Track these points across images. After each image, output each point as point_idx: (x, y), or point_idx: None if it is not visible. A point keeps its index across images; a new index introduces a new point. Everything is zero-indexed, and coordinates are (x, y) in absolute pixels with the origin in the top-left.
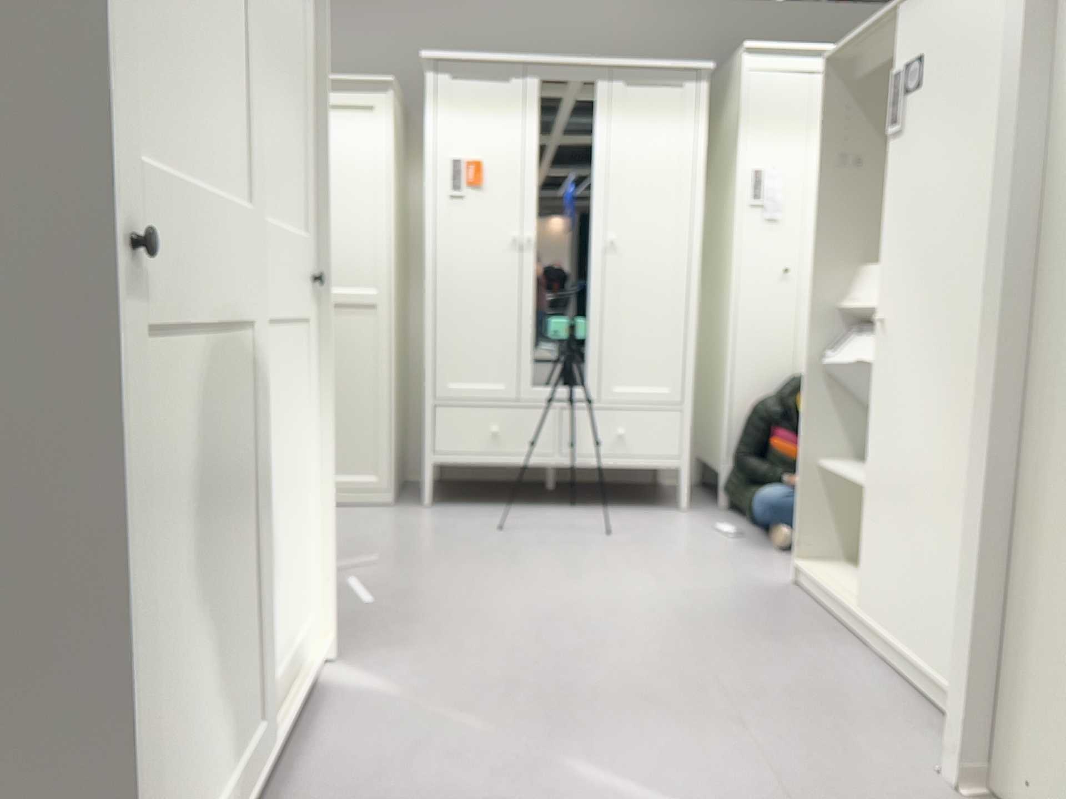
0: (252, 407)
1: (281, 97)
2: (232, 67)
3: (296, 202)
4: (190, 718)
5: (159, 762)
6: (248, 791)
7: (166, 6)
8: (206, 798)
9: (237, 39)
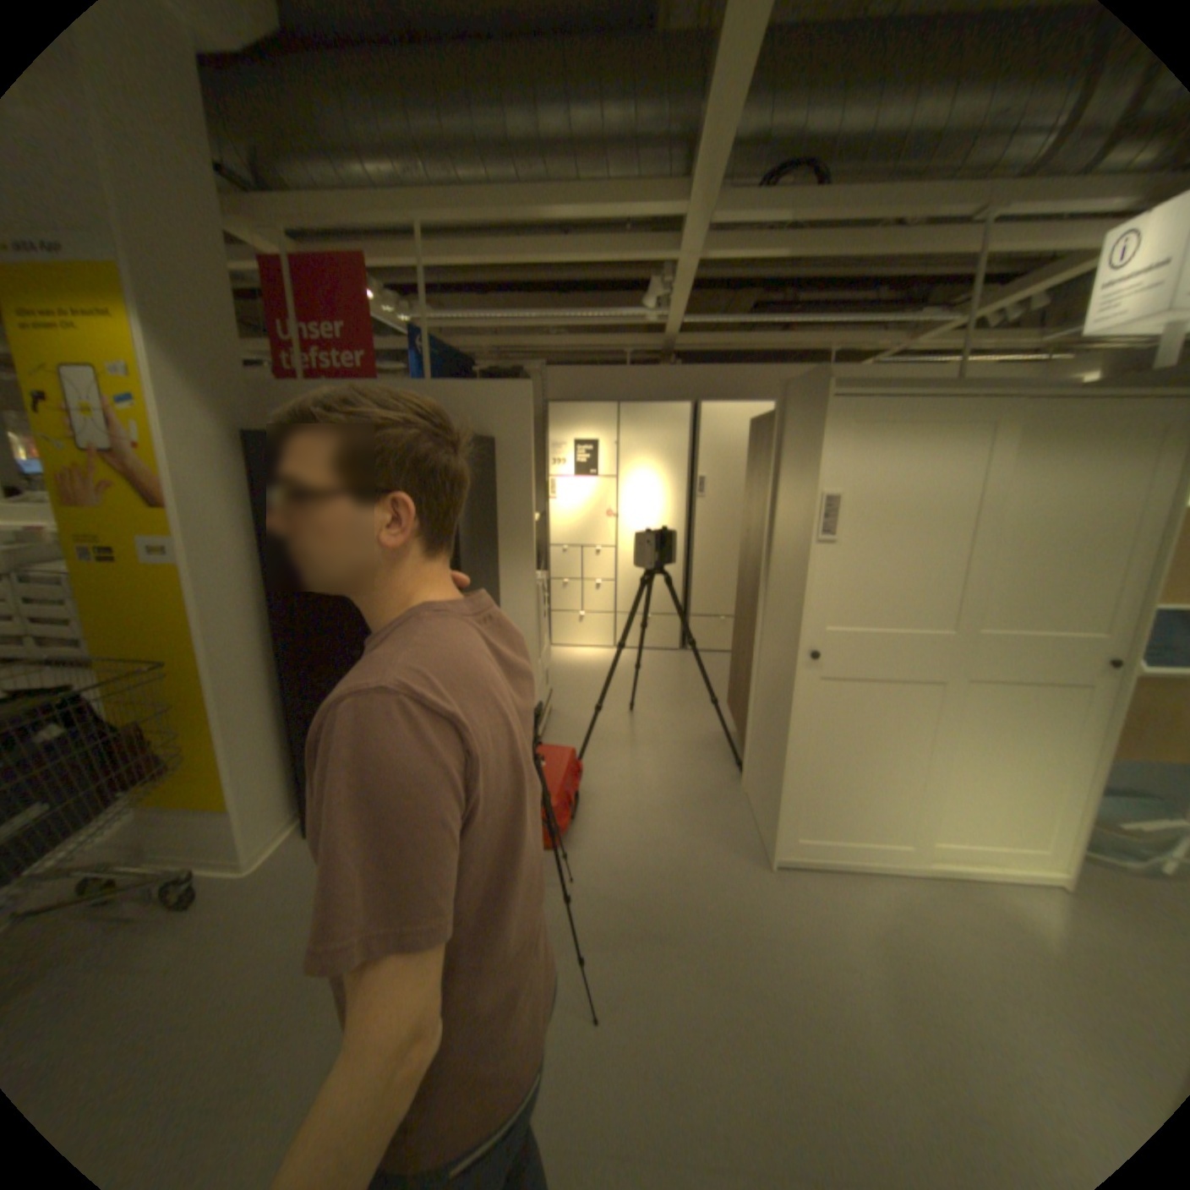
0: (943, 718)
1: (1078, 561)
2: (958, 574)
3: (1098, 617)
4: (845, 805)
5: (817, 803)
6: (895, 863)
7: (880, 572)
8: (852, 838)
9: (968, 560)
